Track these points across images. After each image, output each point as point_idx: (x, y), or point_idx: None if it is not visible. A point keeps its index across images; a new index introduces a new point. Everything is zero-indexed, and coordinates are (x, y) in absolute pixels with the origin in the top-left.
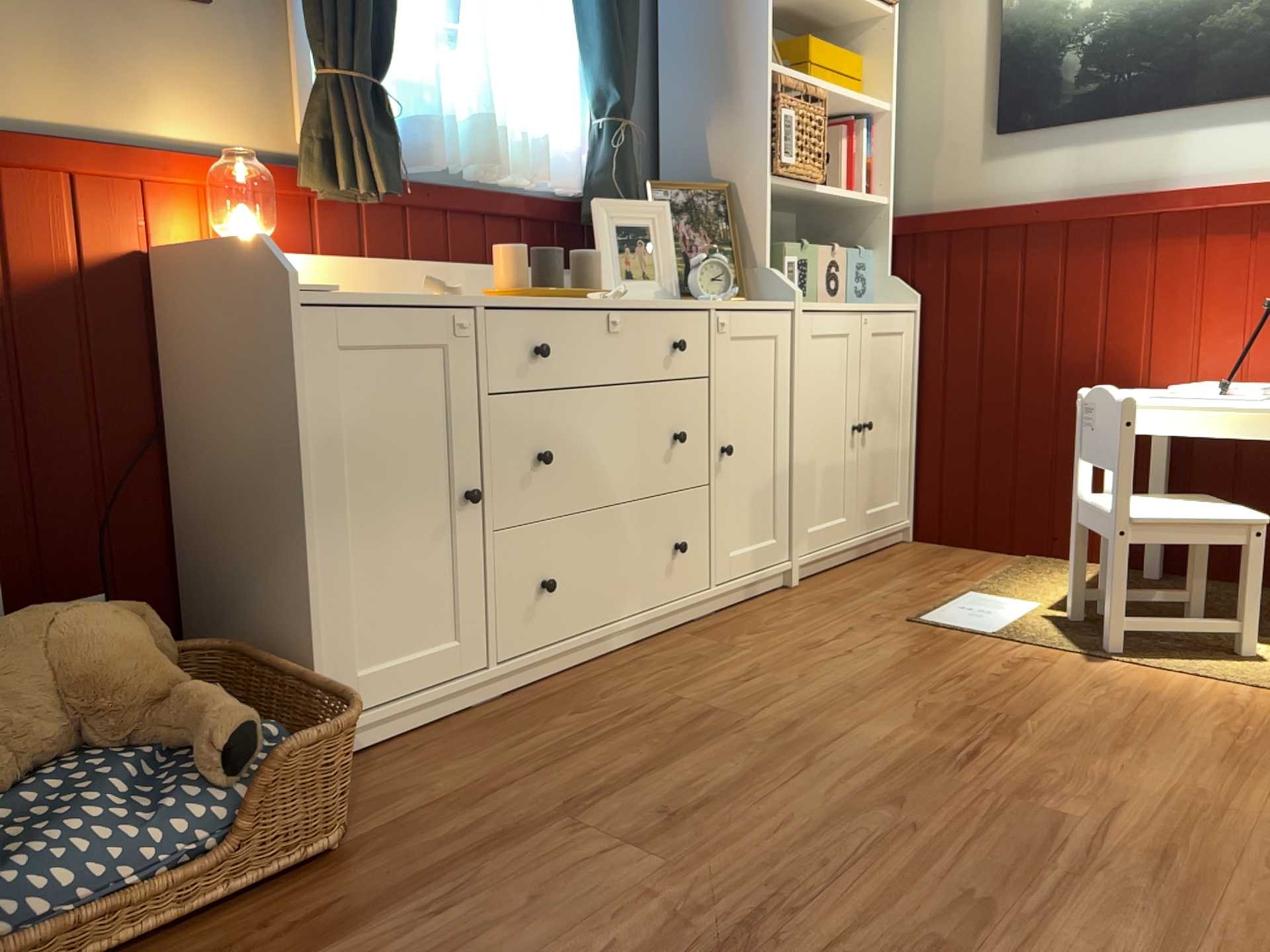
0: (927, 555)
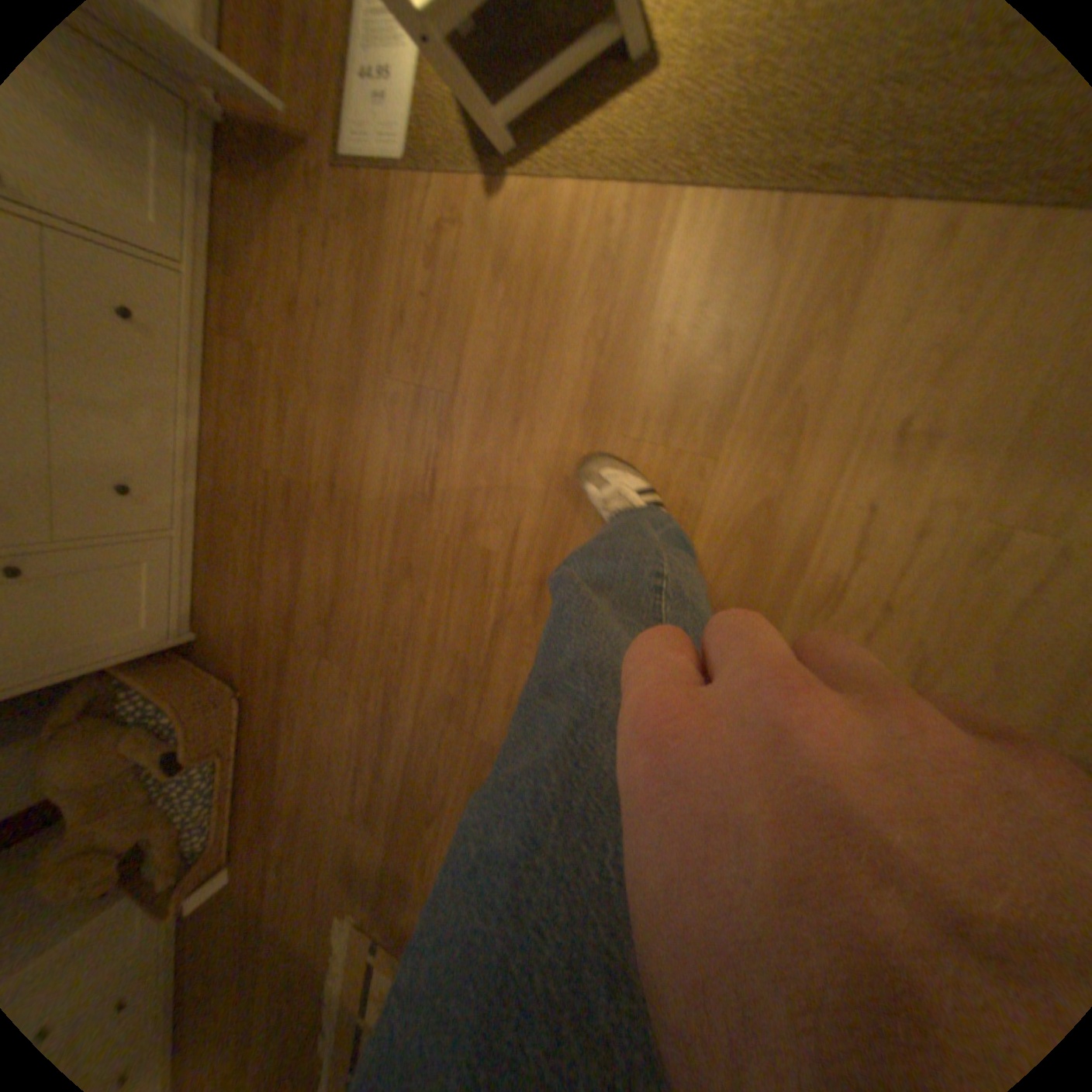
0: None
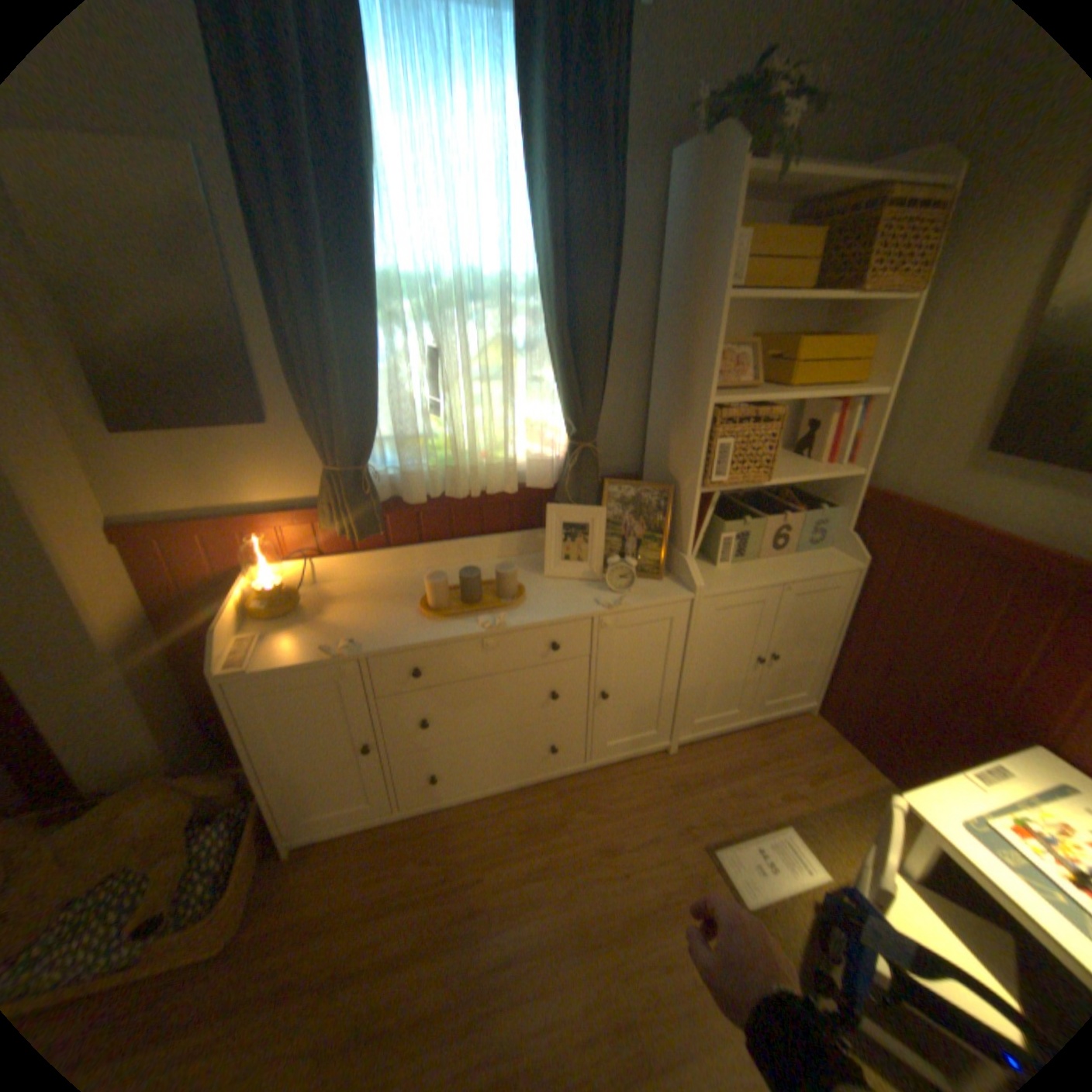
0: (811, 743)
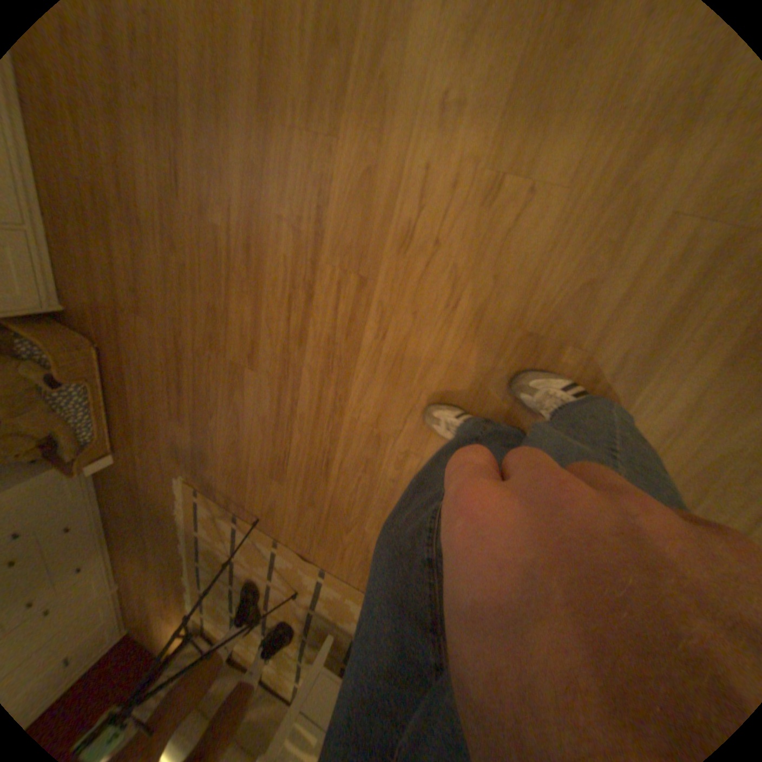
0: None
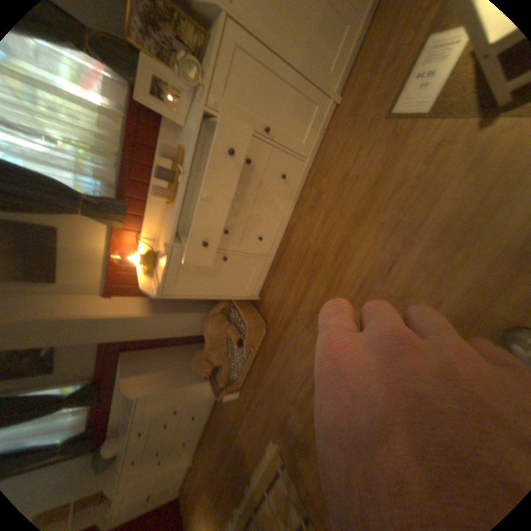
0: None
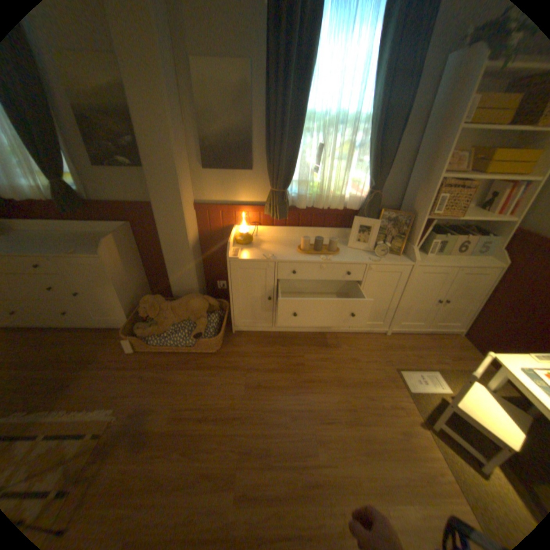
0: (457, 346)
